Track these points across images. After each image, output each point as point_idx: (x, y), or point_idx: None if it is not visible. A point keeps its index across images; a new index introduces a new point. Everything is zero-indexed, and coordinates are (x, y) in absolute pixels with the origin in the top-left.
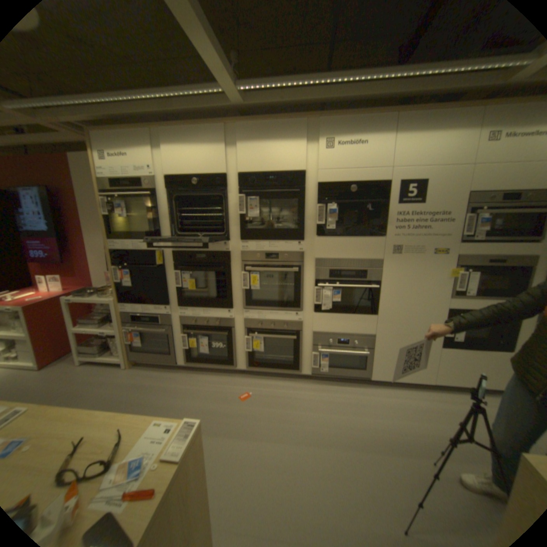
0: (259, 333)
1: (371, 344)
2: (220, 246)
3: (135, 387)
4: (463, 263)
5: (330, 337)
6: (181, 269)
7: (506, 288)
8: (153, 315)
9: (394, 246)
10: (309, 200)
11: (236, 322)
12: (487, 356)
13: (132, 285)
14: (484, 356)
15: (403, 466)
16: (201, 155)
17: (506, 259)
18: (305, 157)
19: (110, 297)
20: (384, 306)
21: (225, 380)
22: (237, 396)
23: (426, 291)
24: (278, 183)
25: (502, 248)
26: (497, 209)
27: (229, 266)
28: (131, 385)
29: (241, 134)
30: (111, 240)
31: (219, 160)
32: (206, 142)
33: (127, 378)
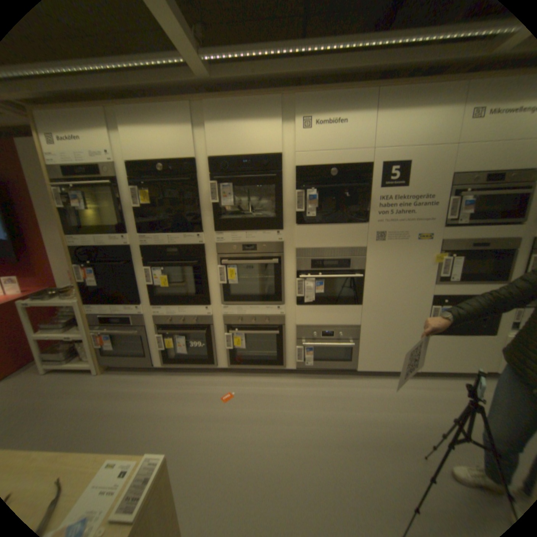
0: (240, 329)
1: (356, 335)
2: (192, 238)
3: (107, 394)
4: (447, 248)
5: (314, 330)
6: (151, 265)
7: (488, 272)
8: (124, 316)
9: (377, 233)
10: (287, 186)
11: (214, 319)
12: (471, 340)
13: (98, 285)
14: (468, 340)
15: (394, 462)
16: (165, 137)
17: (489, 243)
18: (280, 138)
19: (74, 299)
20: (368, 295)
21: (206, 380)
22: (219, 397)
23: (410, 279)
24: (253, 168)
25: (485, 231)
26: (480, 191)
27: (204, 260)
28: (103, 393)
29: (209, 113)
30: (70, 235)
31: (185, 143)
32: (170, 123)
33: (99, 385)
